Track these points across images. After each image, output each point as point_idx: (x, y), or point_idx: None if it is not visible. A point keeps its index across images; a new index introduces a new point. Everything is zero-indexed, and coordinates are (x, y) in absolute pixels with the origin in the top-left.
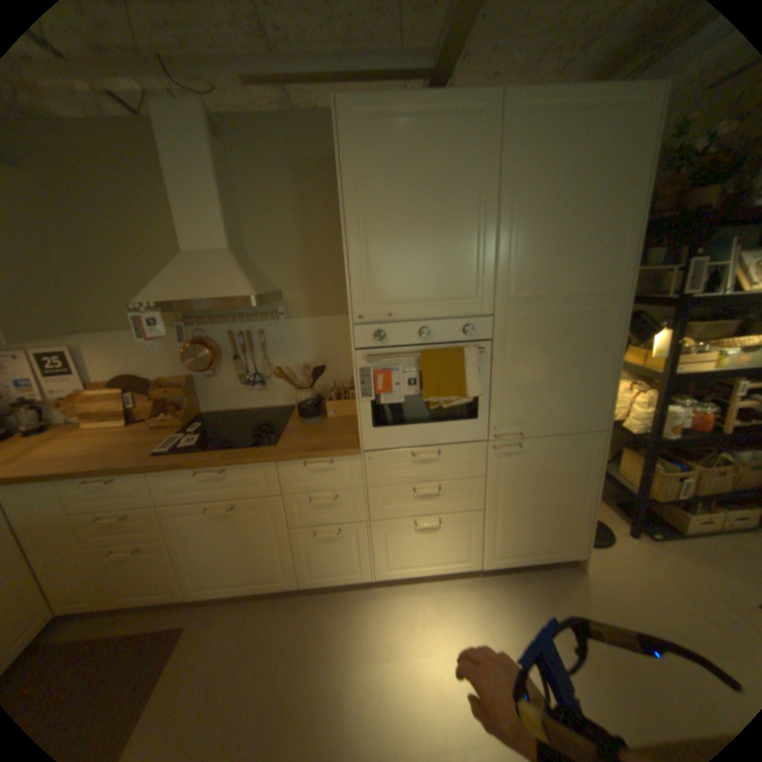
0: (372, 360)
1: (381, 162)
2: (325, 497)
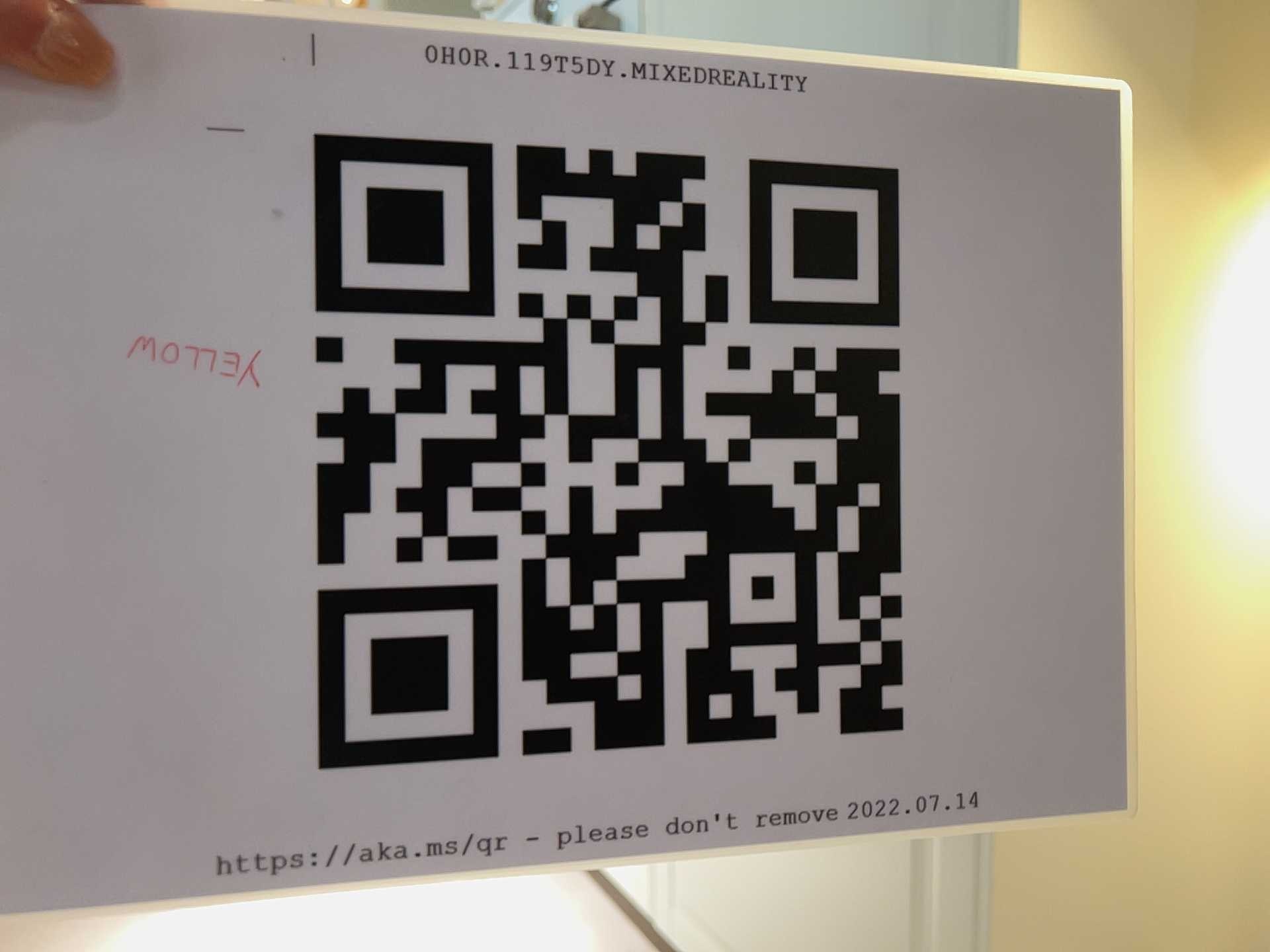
0: None
1: None
2: None
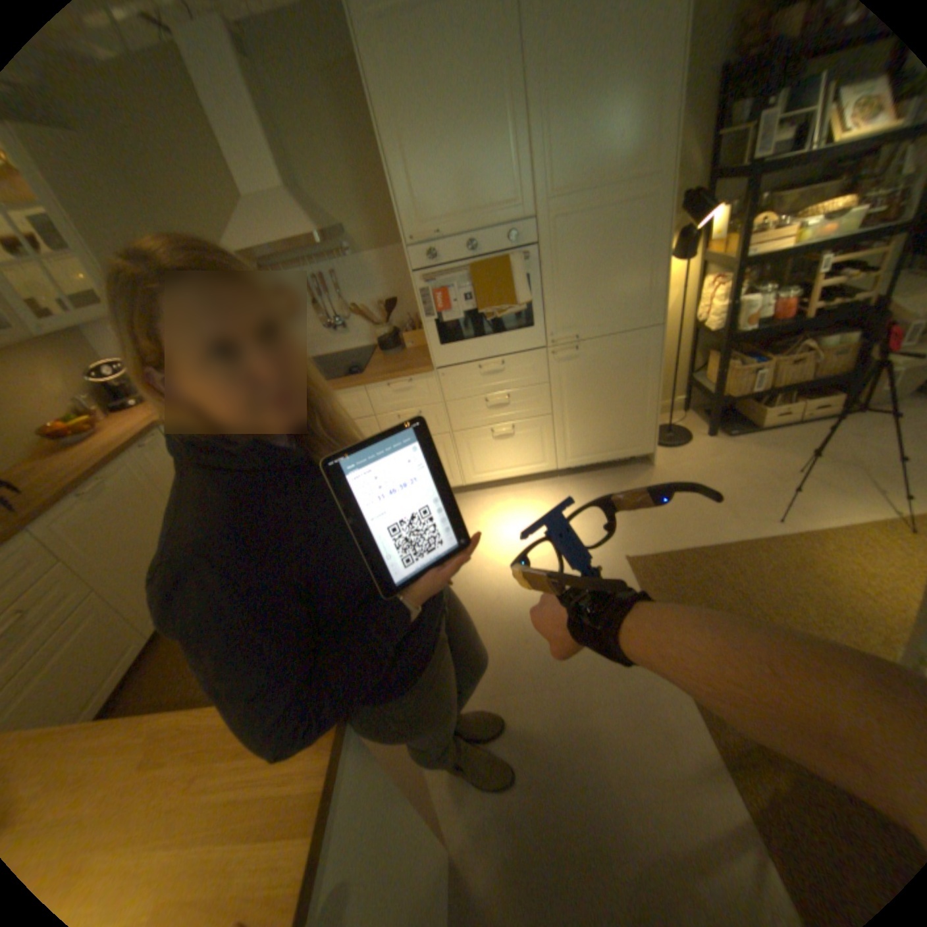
0: (426, 280)
1: (400, 68)
2: (409, 414)
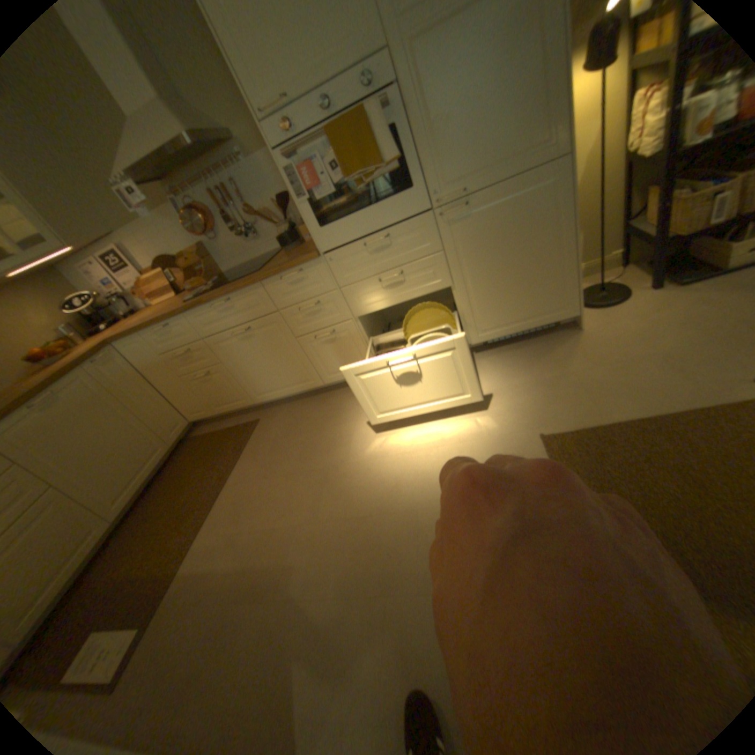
0: (286, 152)
1: None
2: (310, 304)
